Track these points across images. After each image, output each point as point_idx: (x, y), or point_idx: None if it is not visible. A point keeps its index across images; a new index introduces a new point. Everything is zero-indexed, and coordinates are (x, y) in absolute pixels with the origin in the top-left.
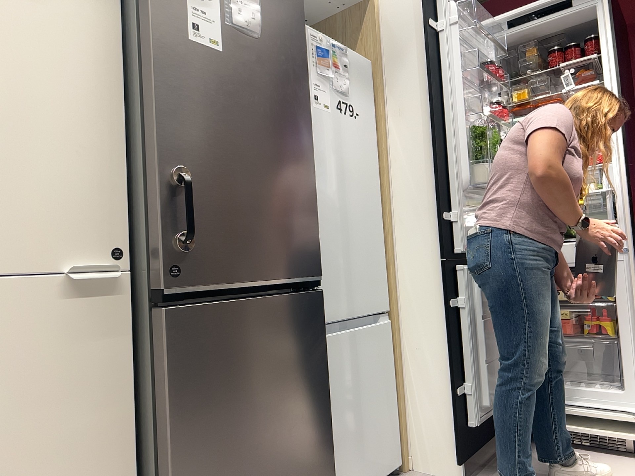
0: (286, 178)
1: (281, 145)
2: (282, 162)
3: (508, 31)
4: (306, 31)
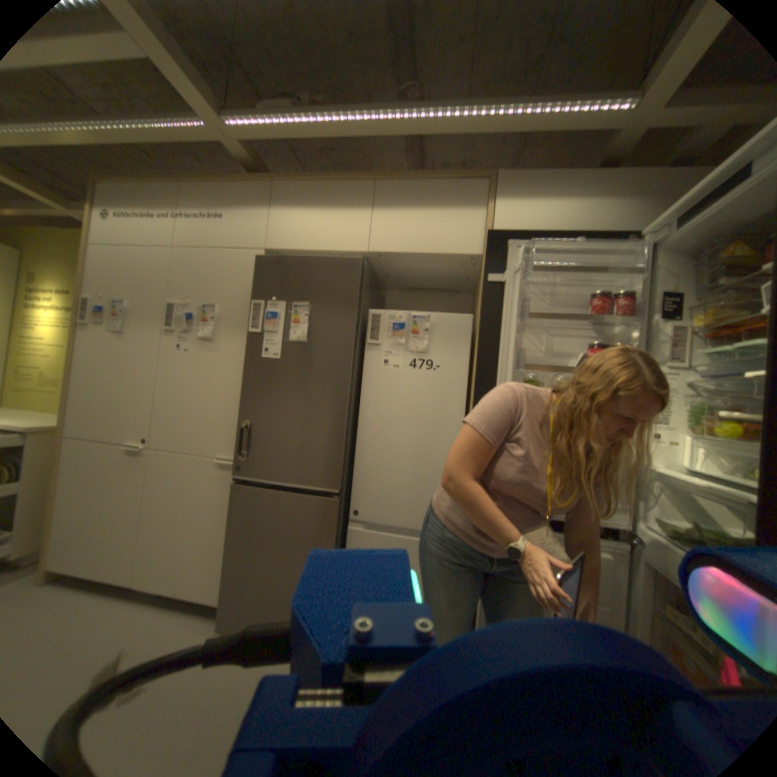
0: (316, 425)
1: (315, 405)
2: (313, 415)
3: (676, 233)
4: (382, 315)
